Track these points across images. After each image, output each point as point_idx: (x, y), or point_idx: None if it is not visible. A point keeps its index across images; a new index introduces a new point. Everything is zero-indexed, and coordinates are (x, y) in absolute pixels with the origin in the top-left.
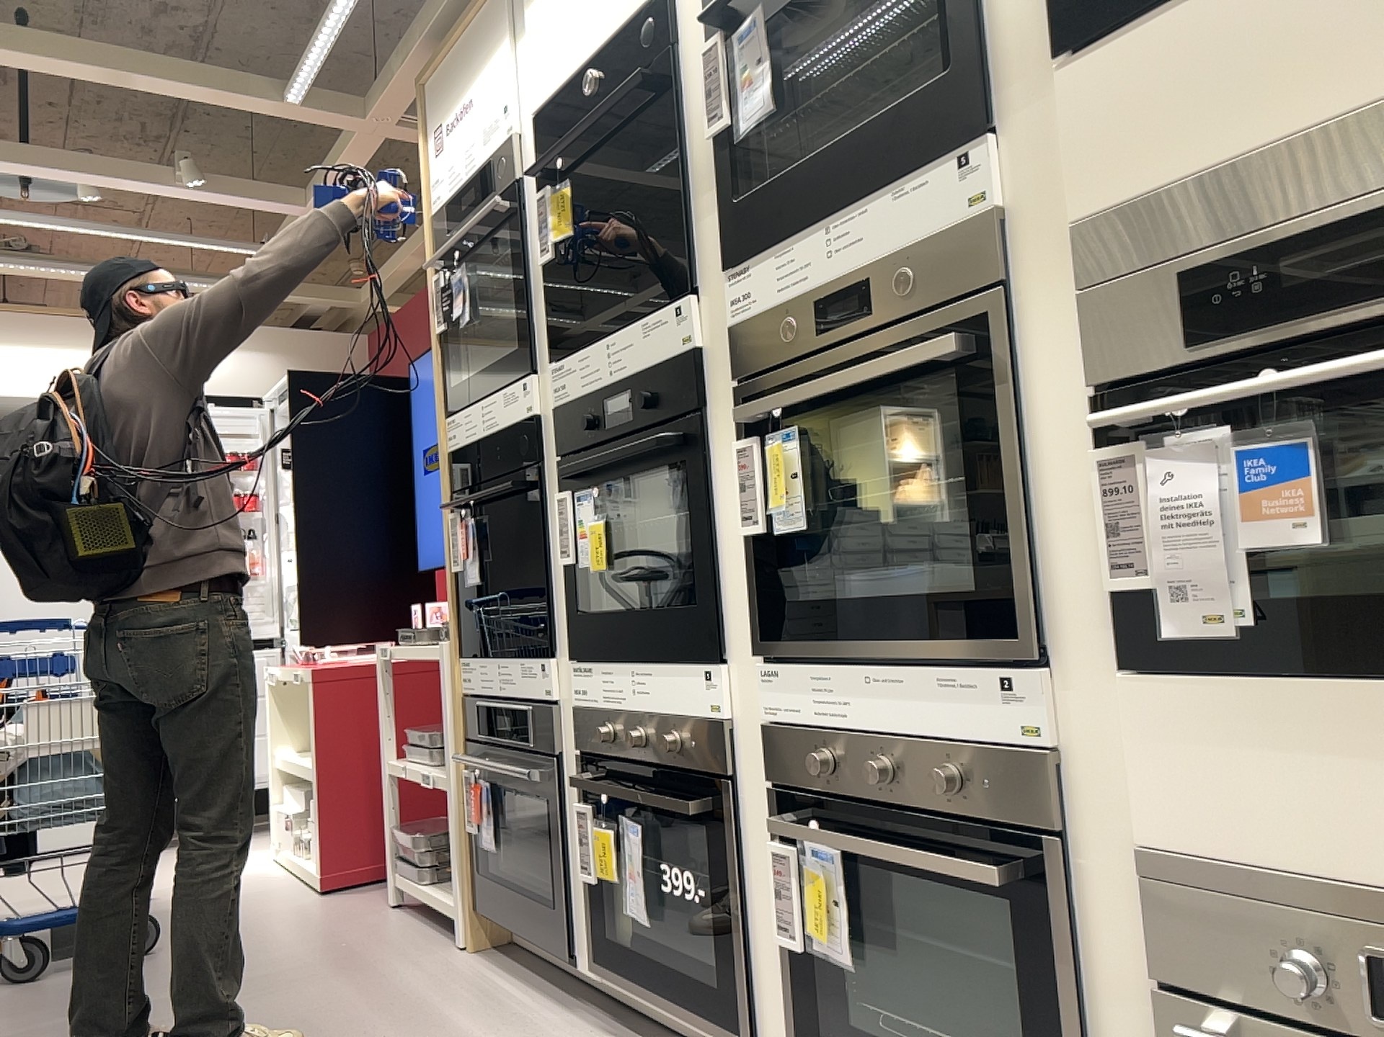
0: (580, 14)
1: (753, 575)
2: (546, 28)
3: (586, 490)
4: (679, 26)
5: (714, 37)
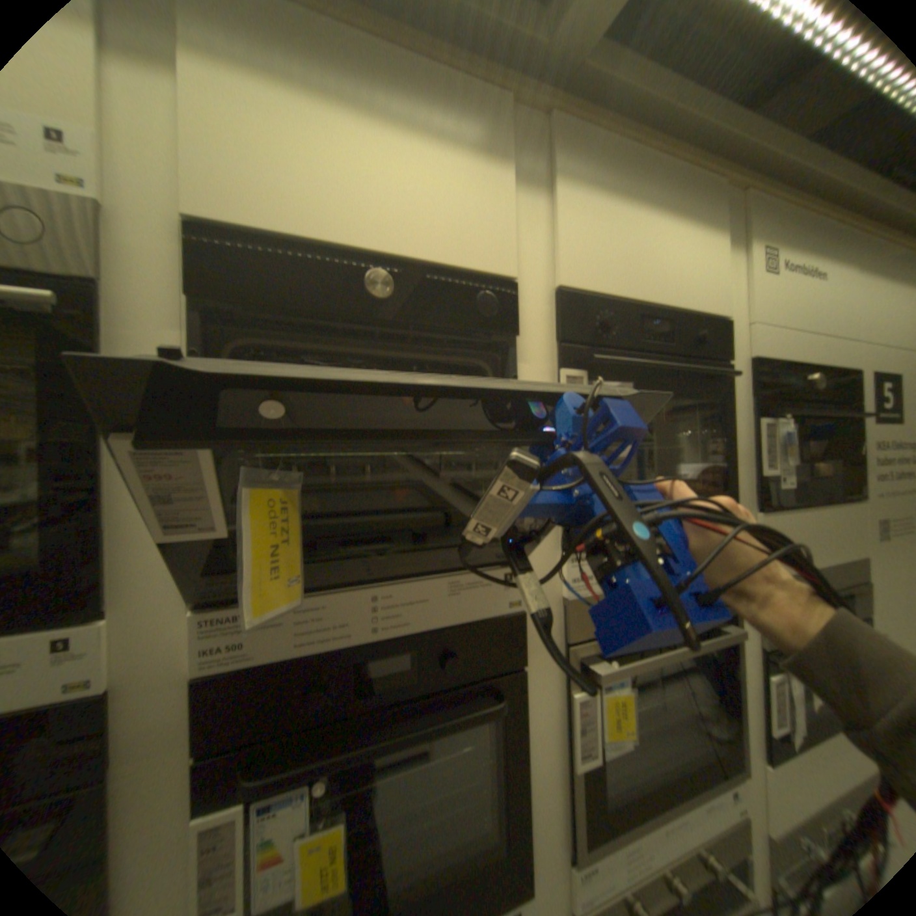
0: (365, 186)
1: (573, 802)
2: (265, 131)
3: (267, 789)
4: (522, 323)
5: (583, 371)
